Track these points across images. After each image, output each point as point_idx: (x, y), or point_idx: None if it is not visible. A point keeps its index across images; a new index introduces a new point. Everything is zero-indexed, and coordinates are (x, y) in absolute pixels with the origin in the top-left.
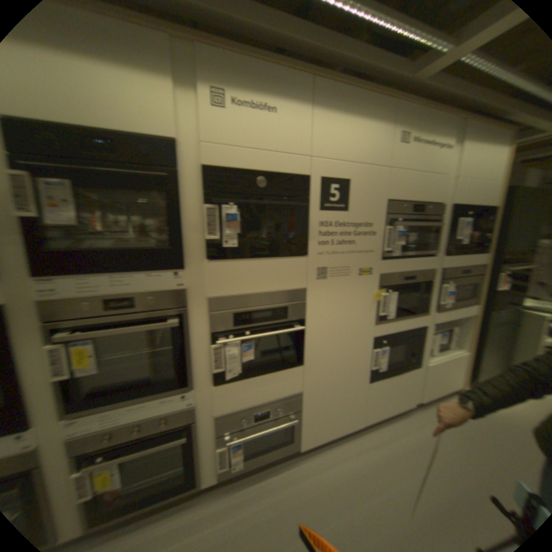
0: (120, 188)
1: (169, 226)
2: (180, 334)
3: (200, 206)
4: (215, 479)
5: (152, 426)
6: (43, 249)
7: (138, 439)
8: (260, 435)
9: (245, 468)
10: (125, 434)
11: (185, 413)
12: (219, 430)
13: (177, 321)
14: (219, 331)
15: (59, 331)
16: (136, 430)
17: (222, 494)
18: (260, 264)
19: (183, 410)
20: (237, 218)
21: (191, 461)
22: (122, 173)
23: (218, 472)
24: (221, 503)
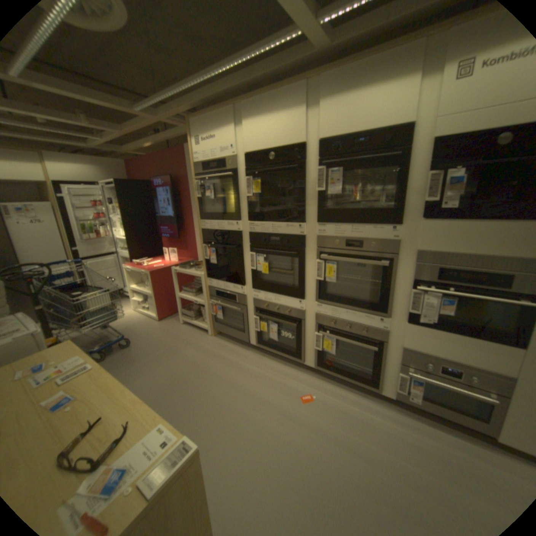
0: (369, 168)
1: (397, 192)
2: (391, 273)
3: (427, 173)
4: (397, 396)
5: (360, 329)
6: (325, 208)
7: (351, 333)
8: (447, 387)
9: (426, 408)
10: (344, 325)
11: (383, 332)
12: (408, 360)
13: (390, 263)
14: (425, 280)
15: (325, 254)
16: (350, 327)
17: (400, 412)
18: (484, 225)
19: (382, 329)
20: (464, 179)
21: (381, 369)
22: (371, 158)
23: (400, 392)
24: (398, 416)
